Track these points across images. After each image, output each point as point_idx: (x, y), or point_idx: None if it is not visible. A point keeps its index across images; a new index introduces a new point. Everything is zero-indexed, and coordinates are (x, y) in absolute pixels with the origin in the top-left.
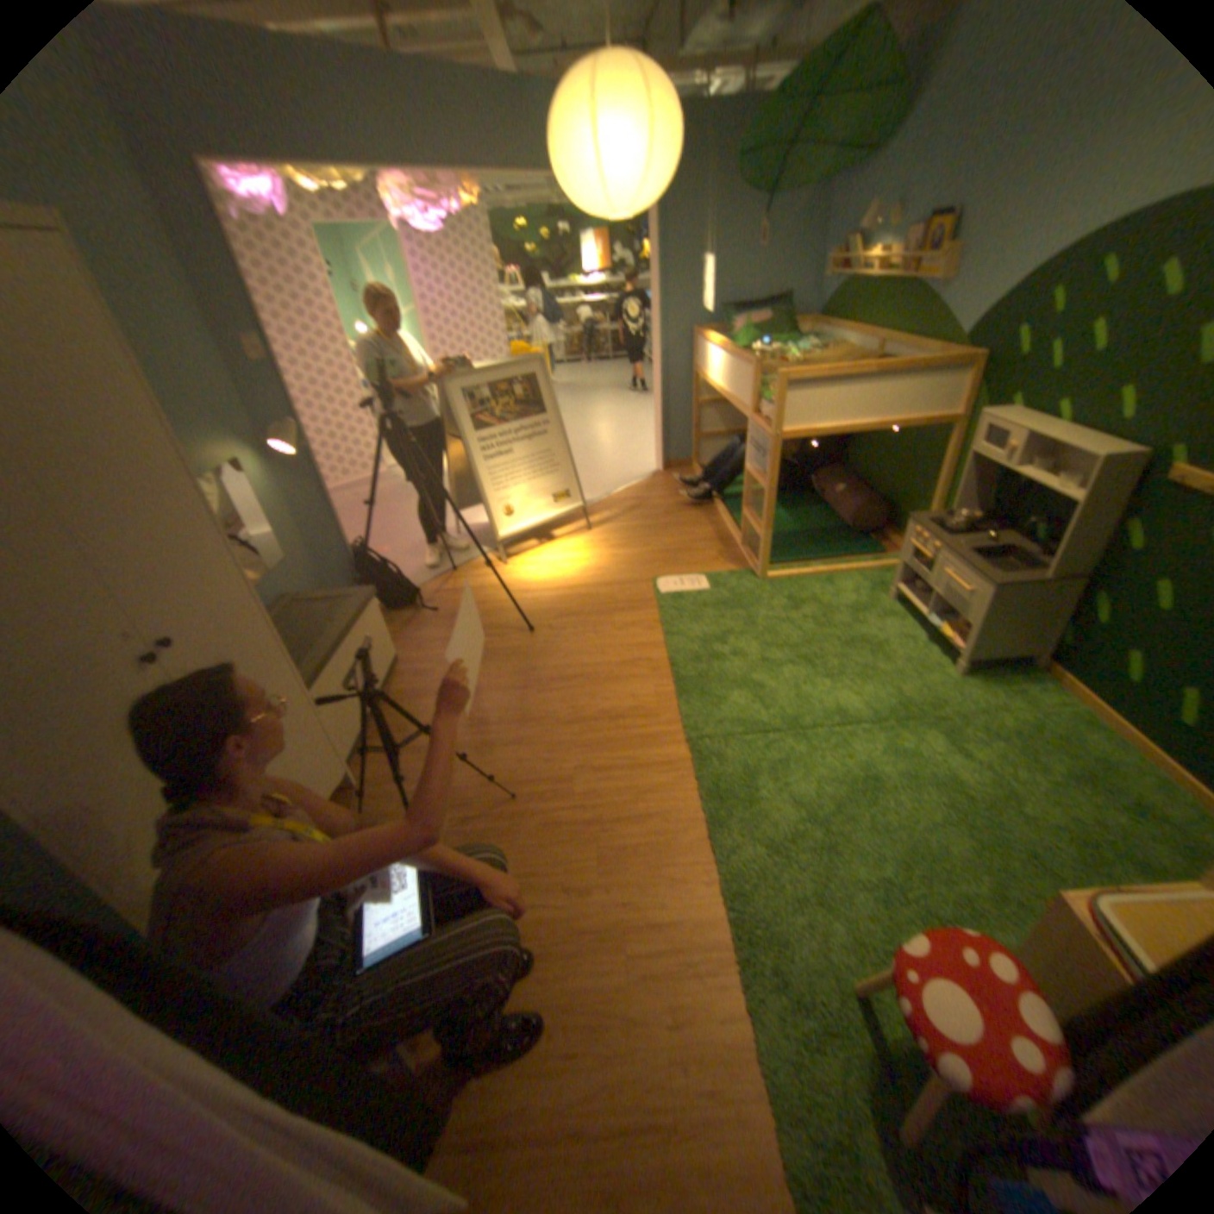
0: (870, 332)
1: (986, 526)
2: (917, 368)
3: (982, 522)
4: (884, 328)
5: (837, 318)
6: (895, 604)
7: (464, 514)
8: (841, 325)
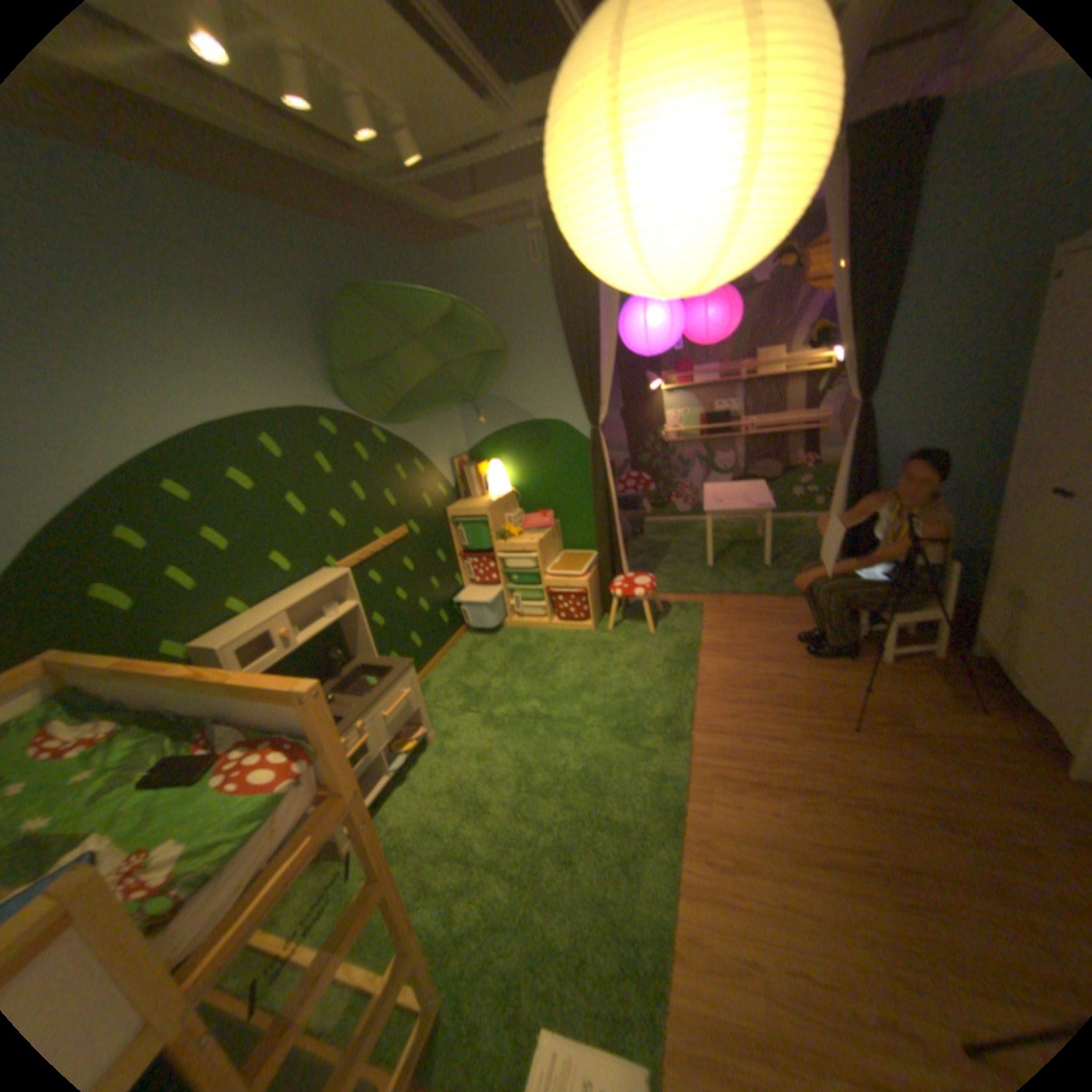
0: None
1: None
2: None
3: None
4: None
5: None
6: None
7: None
8: None
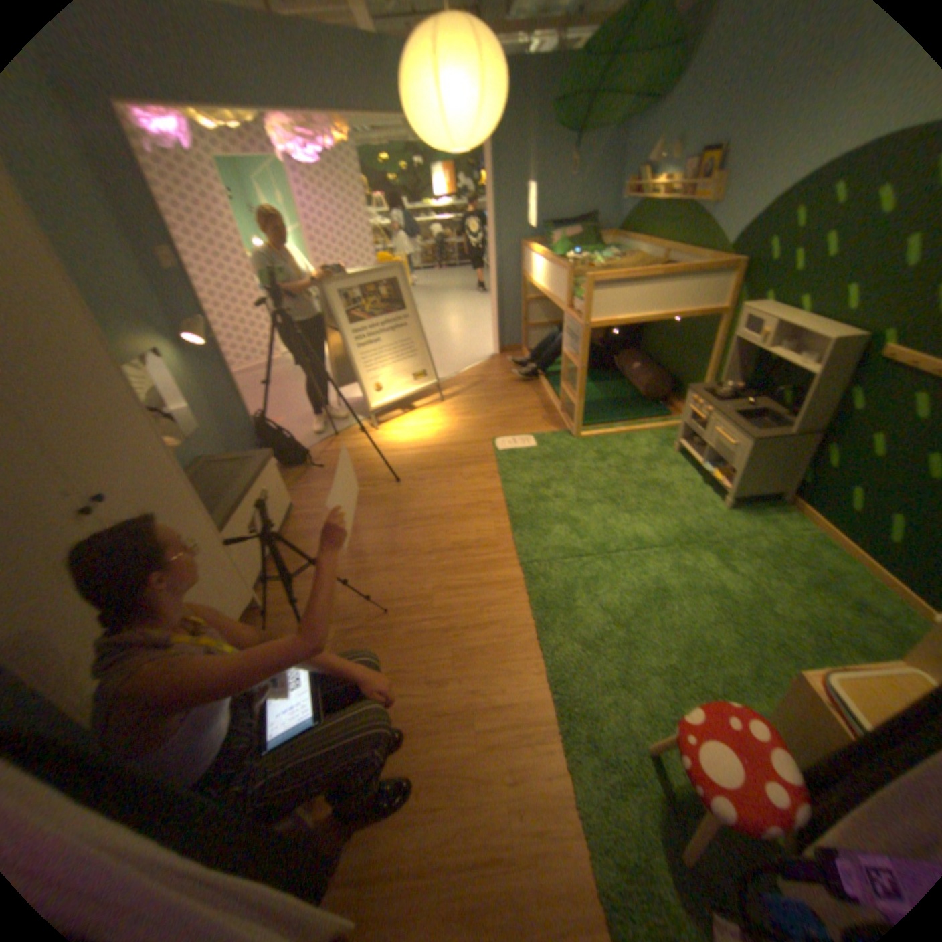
0: (657, 244)
1: (746, 394)
2: (694, 271)
3: (743, 391)
4: (669, 240)
5: (632, 232)
6: (678, 455)
7: (343, 390)
8: (636, 238)
